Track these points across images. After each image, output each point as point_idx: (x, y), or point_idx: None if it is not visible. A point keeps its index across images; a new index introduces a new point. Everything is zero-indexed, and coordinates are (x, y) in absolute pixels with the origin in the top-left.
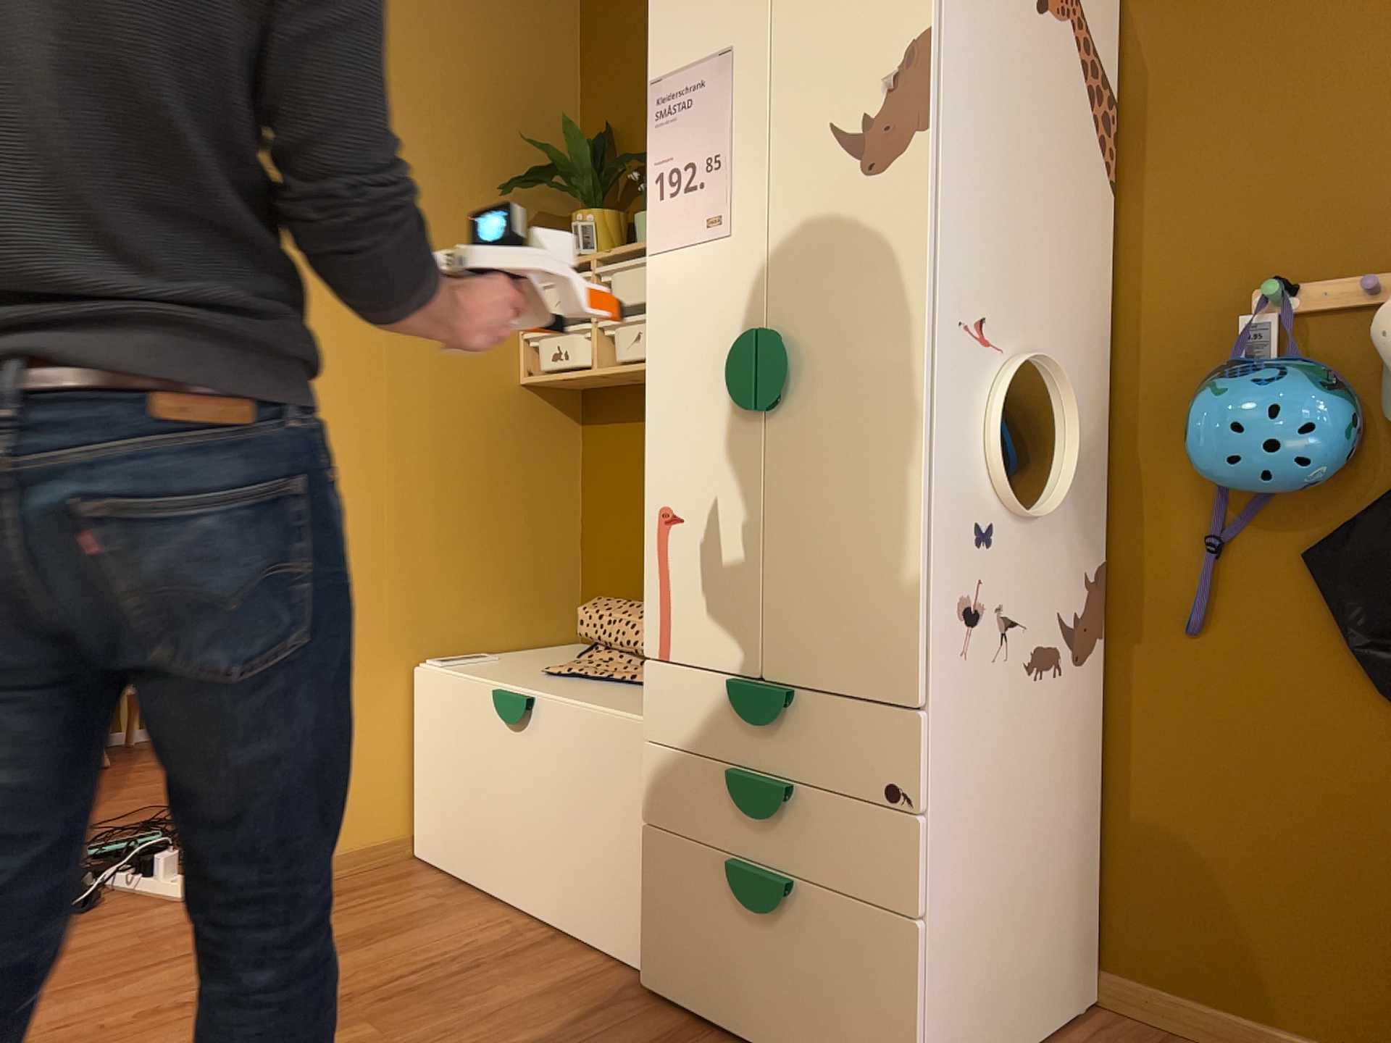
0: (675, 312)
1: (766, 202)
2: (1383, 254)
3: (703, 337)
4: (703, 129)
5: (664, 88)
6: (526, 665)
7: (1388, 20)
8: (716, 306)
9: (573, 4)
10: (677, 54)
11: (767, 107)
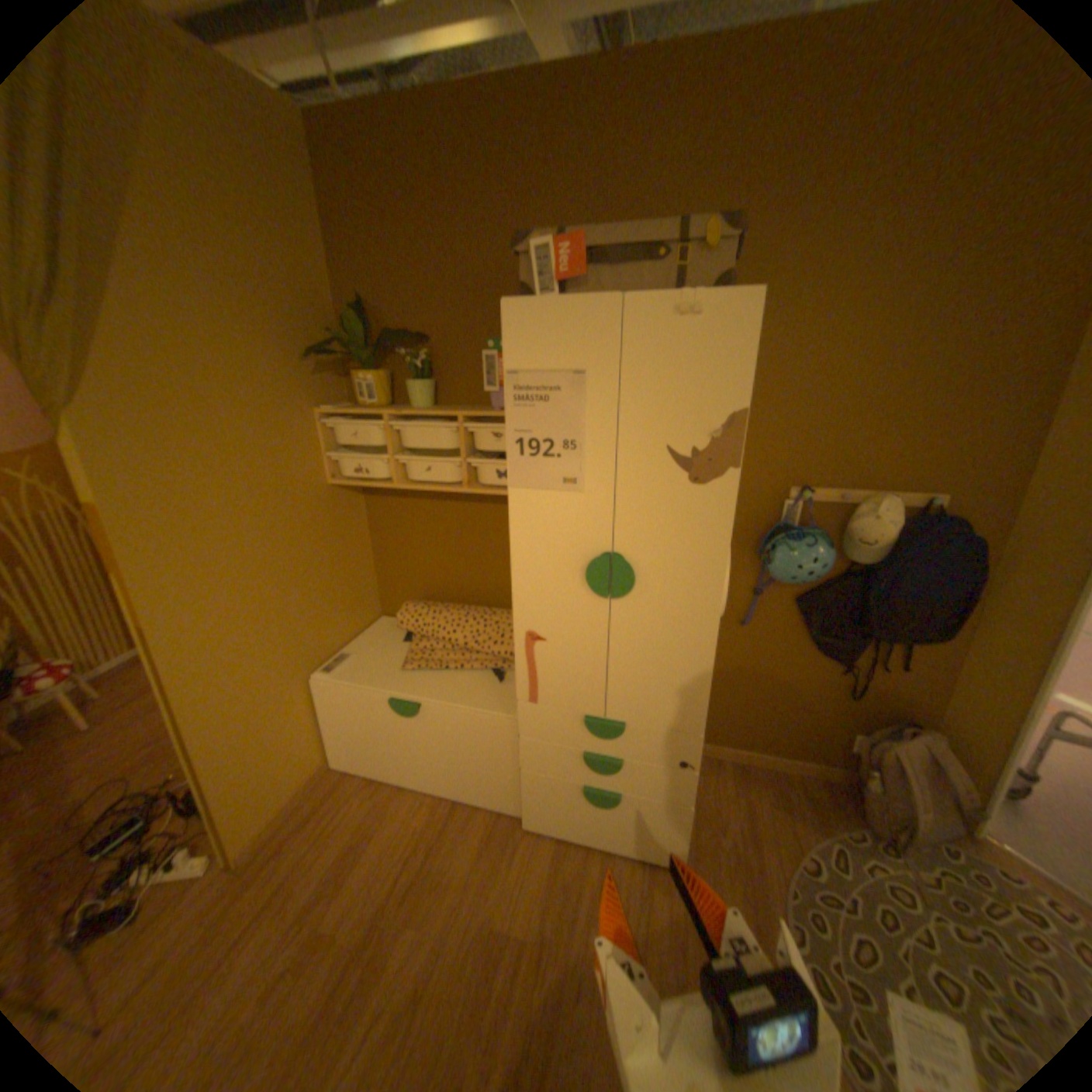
0: (535, 528)
1: (613, 481)
2: (850, 480)
3: (560, 548)
4: (559, 420)
5: (520, 379)
6: (379, 658)
7: (874, 369)
8: (571, 532)
9: (307, 183)
10: (531, 357)
11: (615, 421)
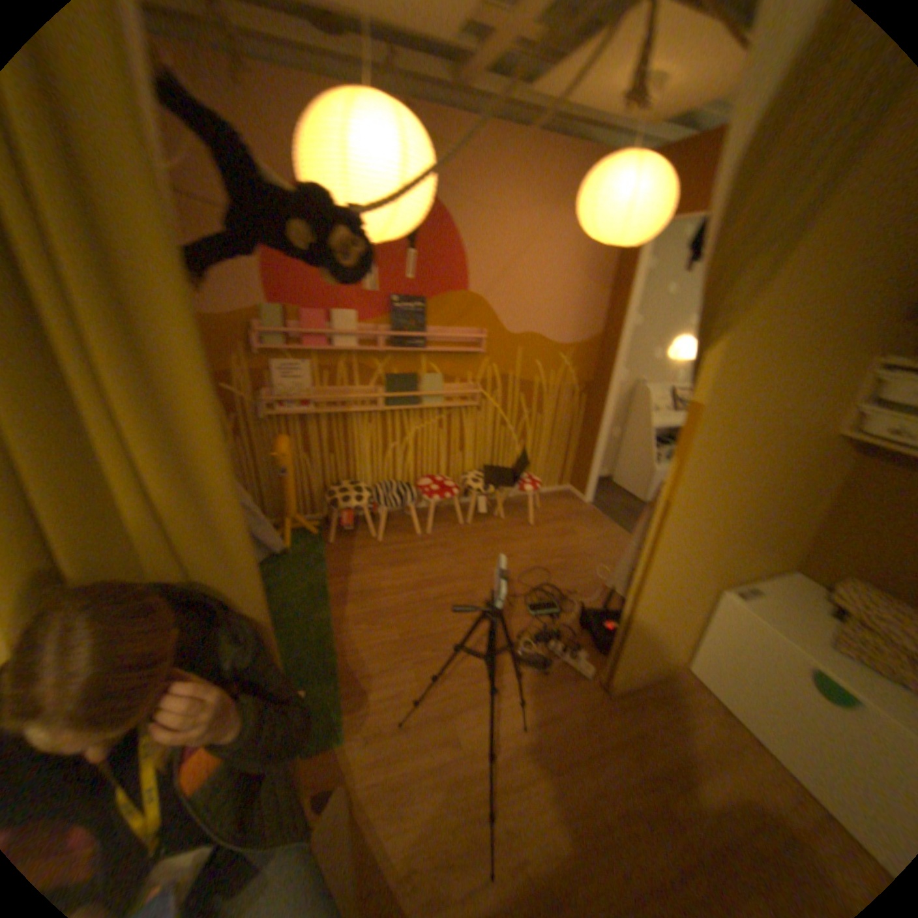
0: None
1: None
2: None
3: None
4: None
5: None
6: (801, 617)
7: None
8: None
9: None
10: None
11: None
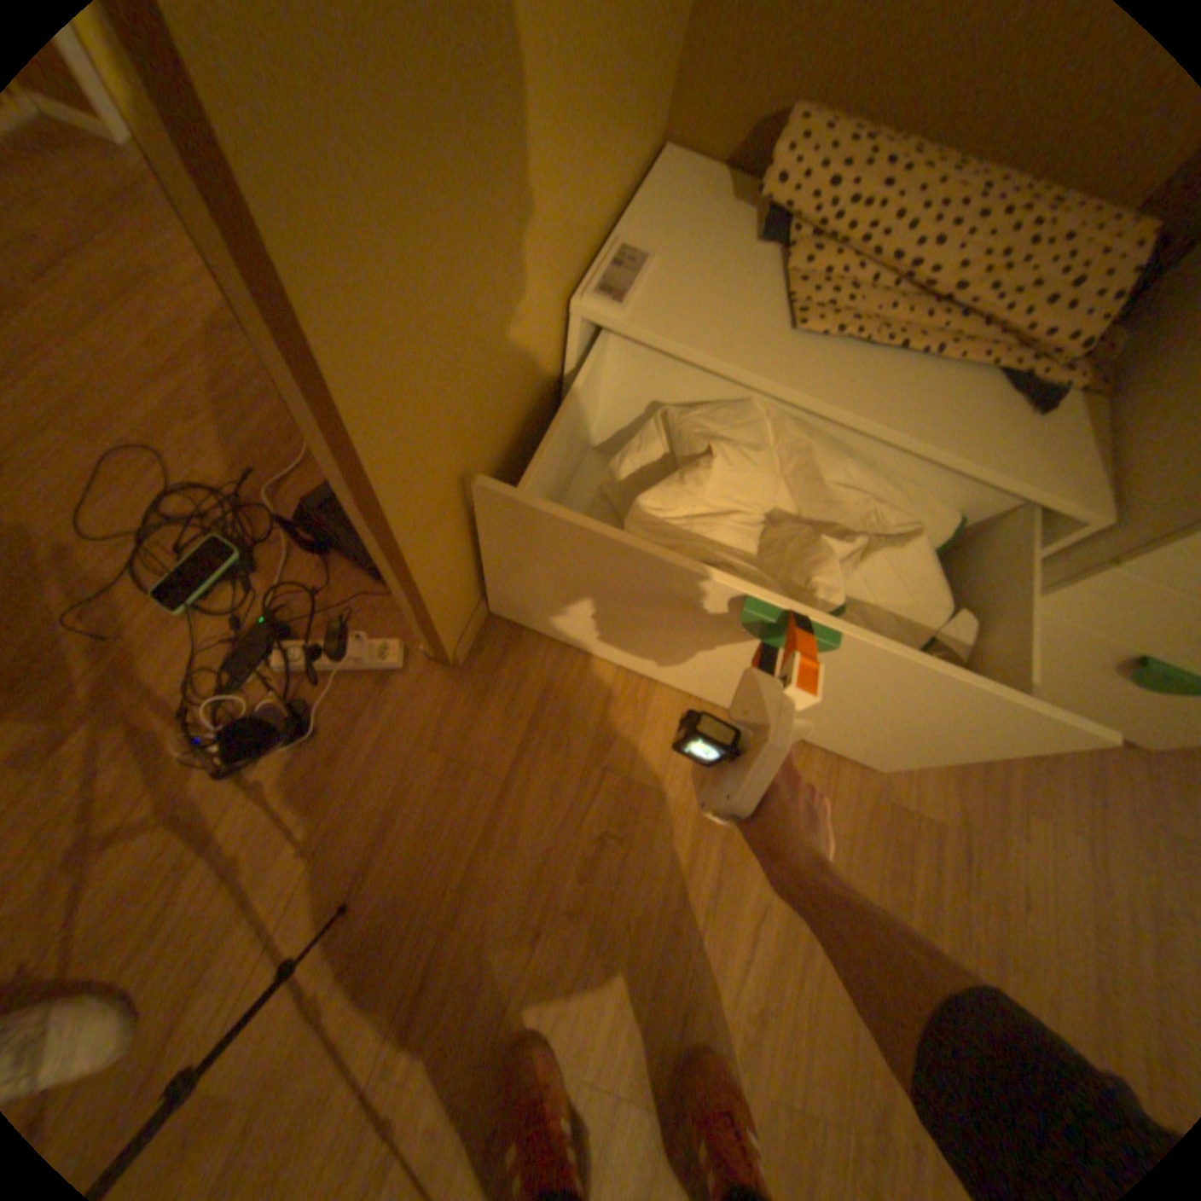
0: None
1: None
2: None
3: None
4: None
5: None
6: (720, 276)
7: None
8: None
9: None
10: None
11: None
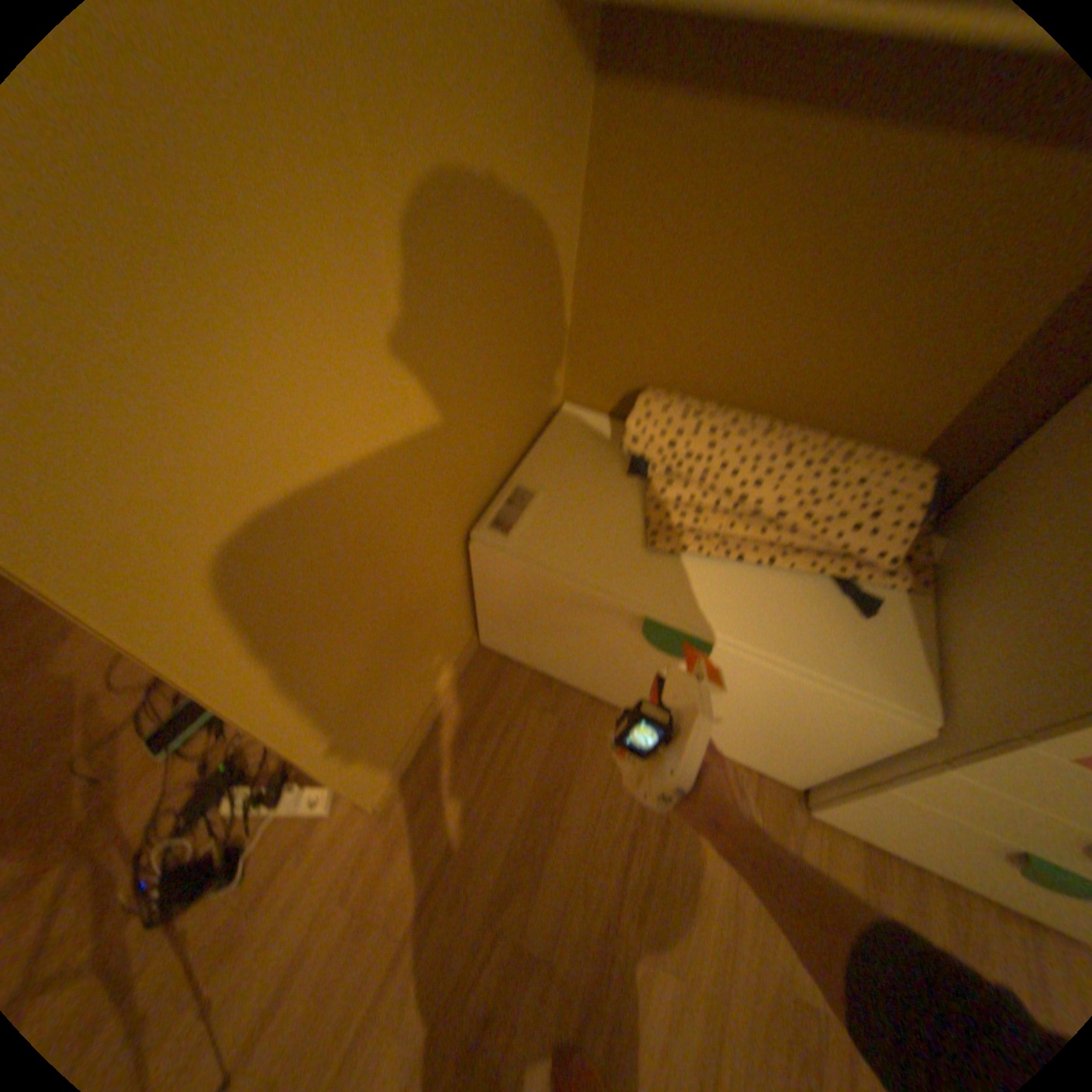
0: None
1: None
2: None
3: None
4: None
5: None
6: (591, 505)
7: None
8: None
9: None
10: None
11: None
